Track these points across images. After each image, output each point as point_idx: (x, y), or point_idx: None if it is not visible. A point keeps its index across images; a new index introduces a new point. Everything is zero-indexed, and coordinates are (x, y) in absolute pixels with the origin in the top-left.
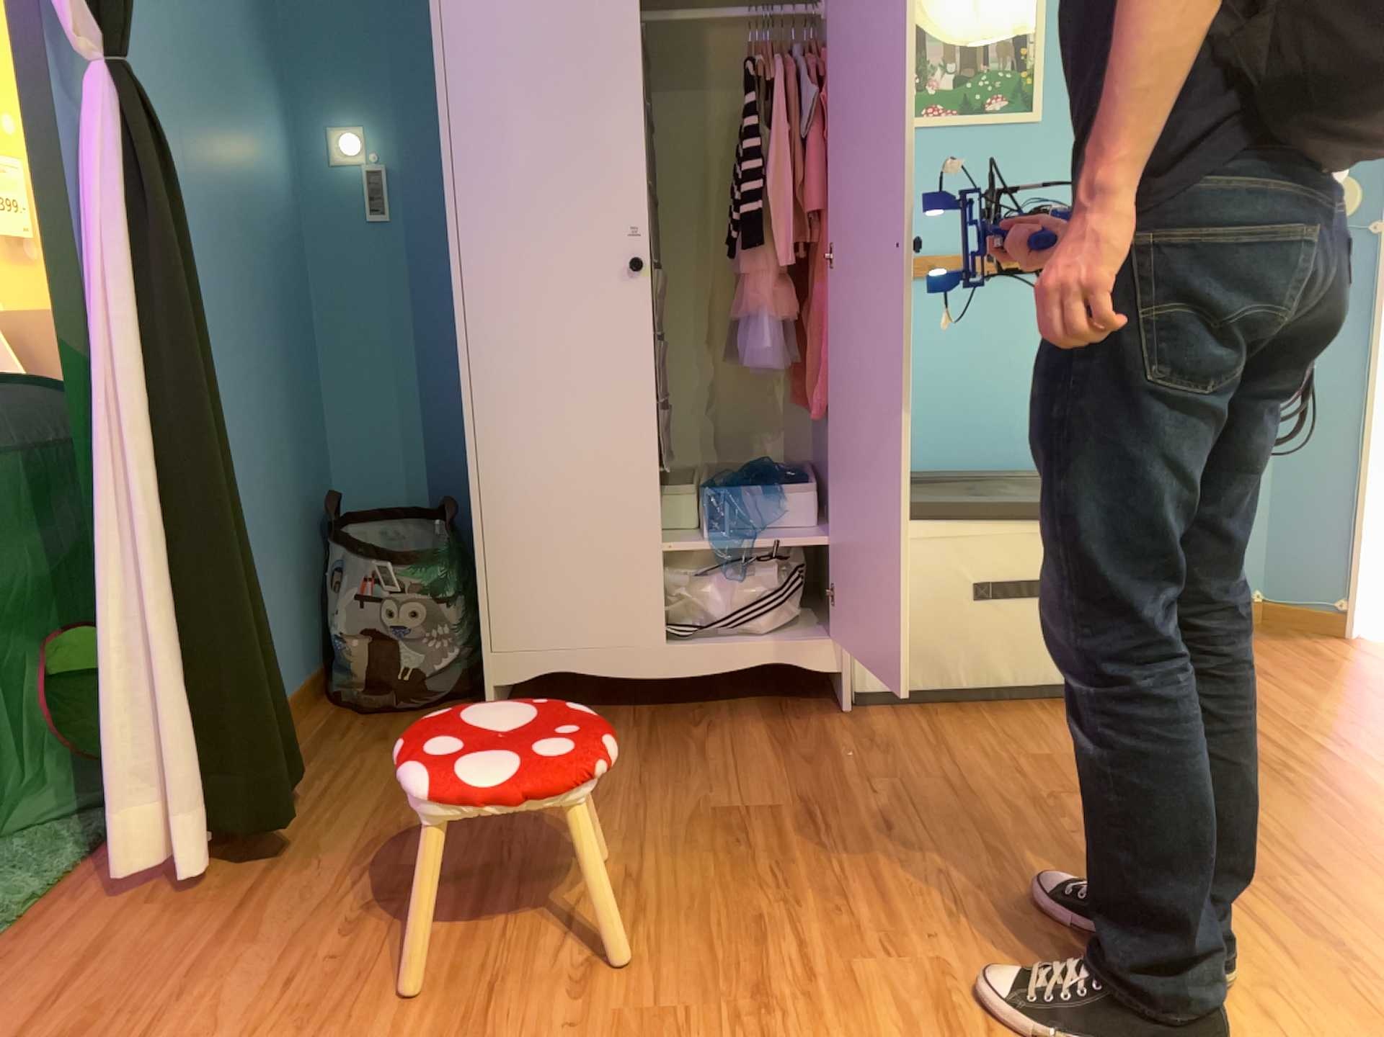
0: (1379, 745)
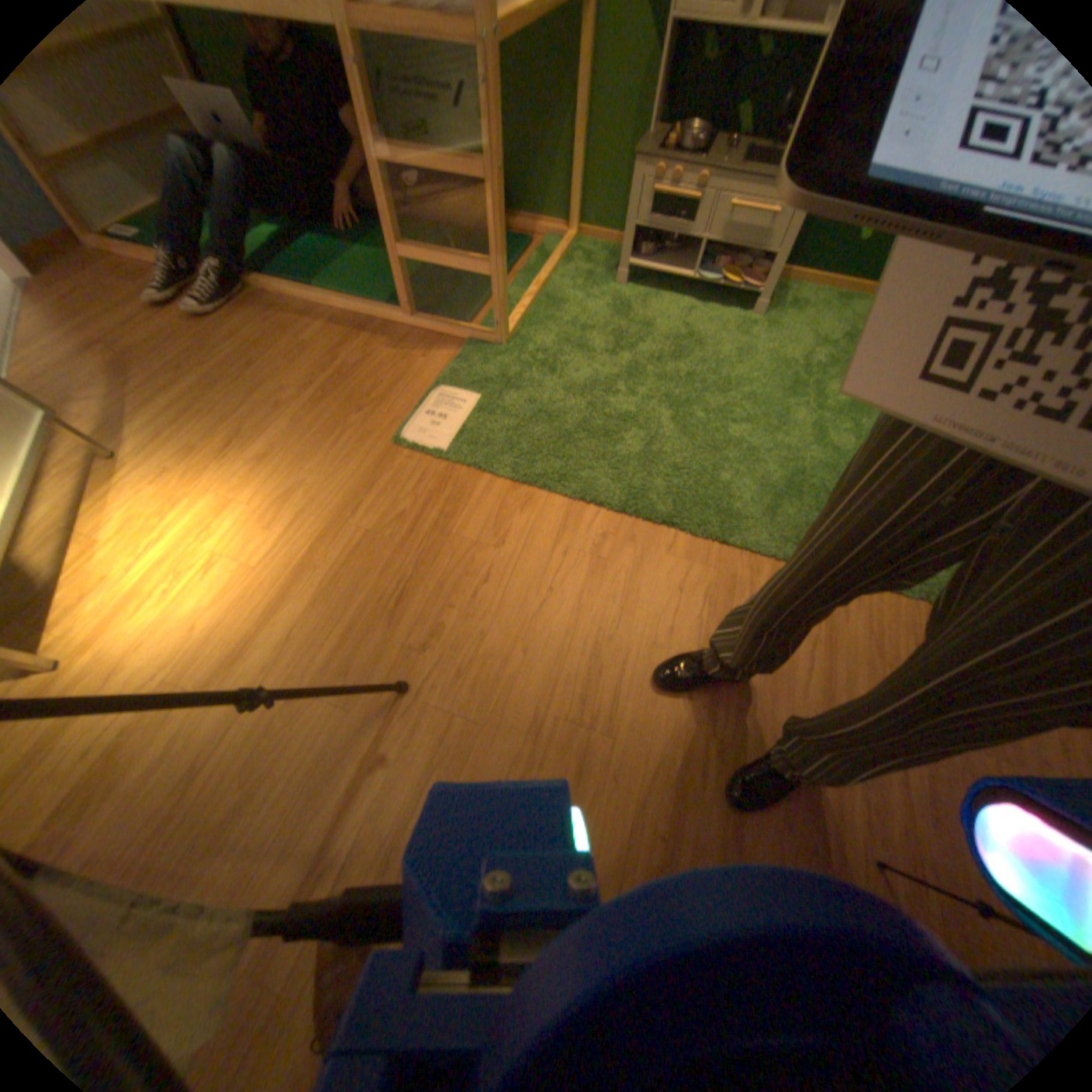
0: (272, 865)
